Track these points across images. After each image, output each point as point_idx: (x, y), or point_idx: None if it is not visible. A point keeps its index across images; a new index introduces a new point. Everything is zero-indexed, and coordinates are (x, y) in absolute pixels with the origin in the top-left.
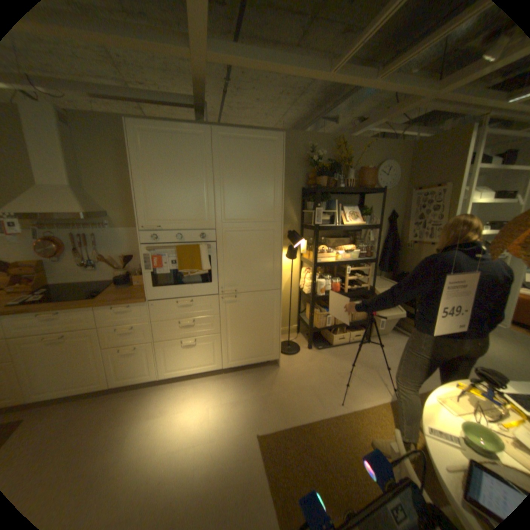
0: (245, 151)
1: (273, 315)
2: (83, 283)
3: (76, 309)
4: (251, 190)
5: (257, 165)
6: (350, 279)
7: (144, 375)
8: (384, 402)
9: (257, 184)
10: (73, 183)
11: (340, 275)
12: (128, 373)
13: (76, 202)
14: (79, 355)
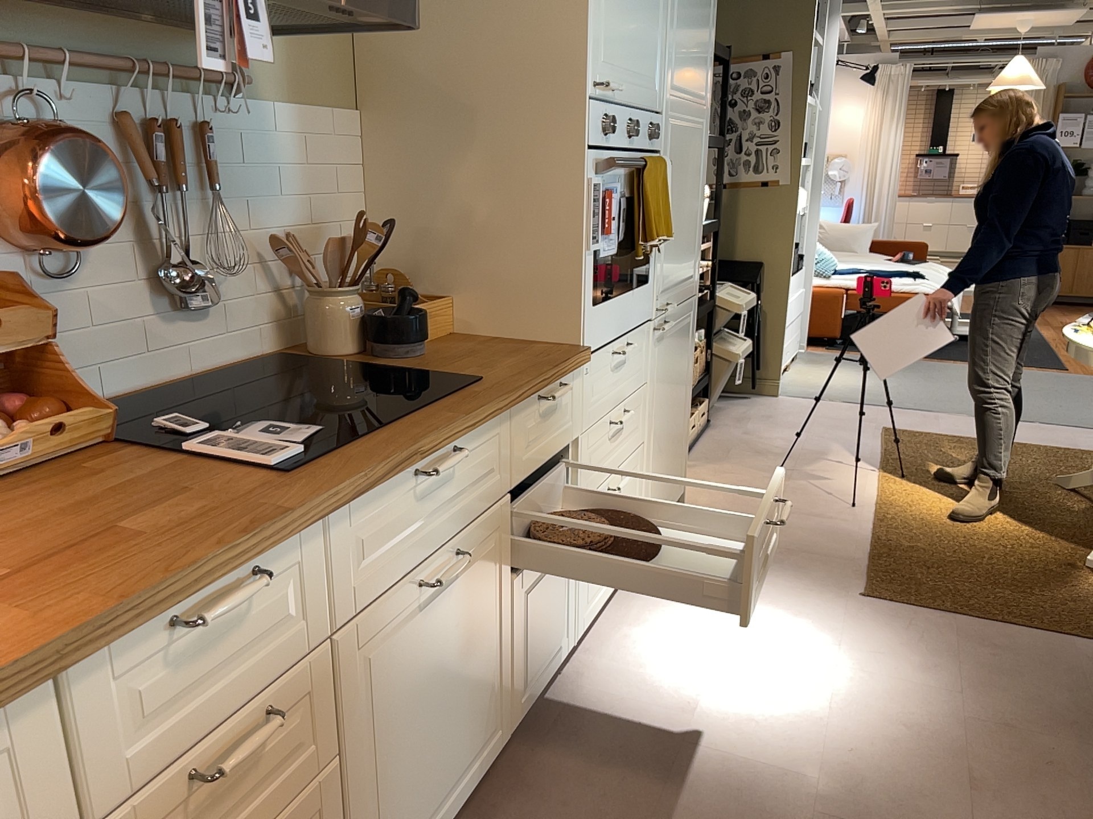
0: None
1: (687, 367)
2: (174, 388)
3: (499, 413)
4: (696, 13)
5: None
6: None
7: (560, 636)
8: (869, 477)
9: None
10: None
11: None
12: (542, 644)
13: None
14: (478, 620)
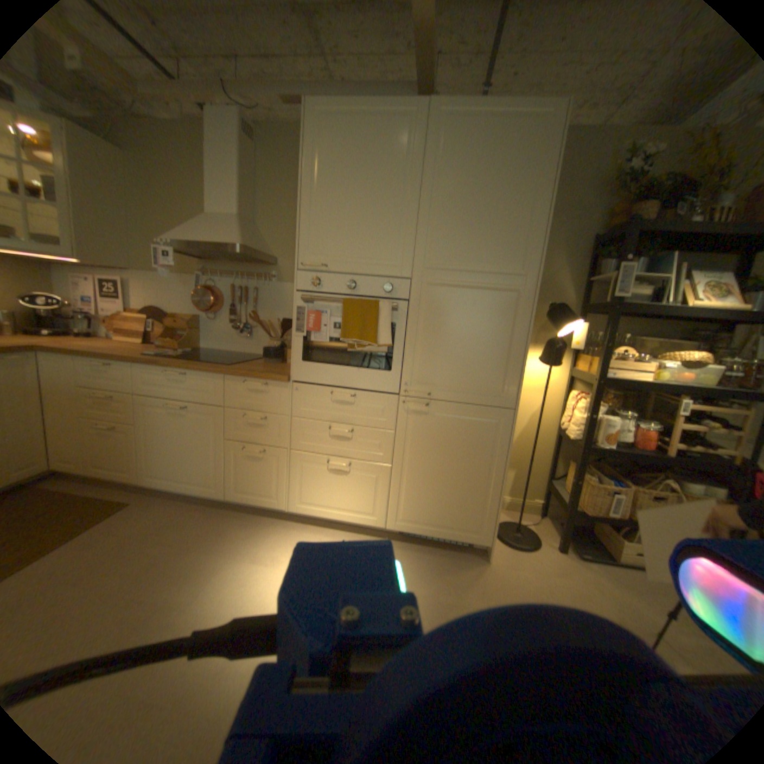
0: (485, 137)
1: (493, 457)
2: (235, 354)
3: (204, 373)
4: (486, 210)
5: (505, 162)
6: (688, 432)
7: (270, 498)
8: None
9: (499, 198)
10: (244, 215)
11: (664, 419)
12: (250, 487)
13: (237, 233)
14: (198, 440)
